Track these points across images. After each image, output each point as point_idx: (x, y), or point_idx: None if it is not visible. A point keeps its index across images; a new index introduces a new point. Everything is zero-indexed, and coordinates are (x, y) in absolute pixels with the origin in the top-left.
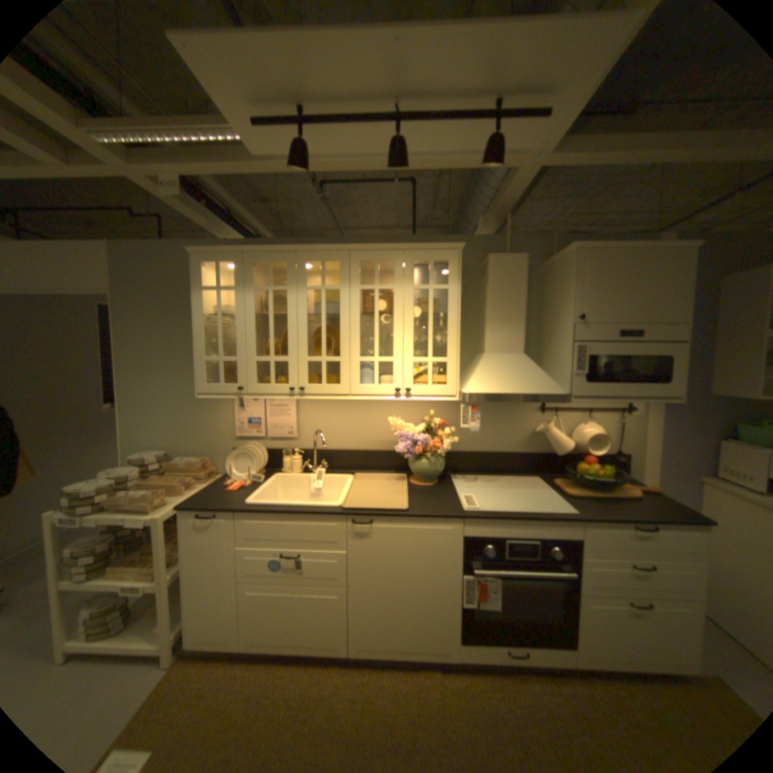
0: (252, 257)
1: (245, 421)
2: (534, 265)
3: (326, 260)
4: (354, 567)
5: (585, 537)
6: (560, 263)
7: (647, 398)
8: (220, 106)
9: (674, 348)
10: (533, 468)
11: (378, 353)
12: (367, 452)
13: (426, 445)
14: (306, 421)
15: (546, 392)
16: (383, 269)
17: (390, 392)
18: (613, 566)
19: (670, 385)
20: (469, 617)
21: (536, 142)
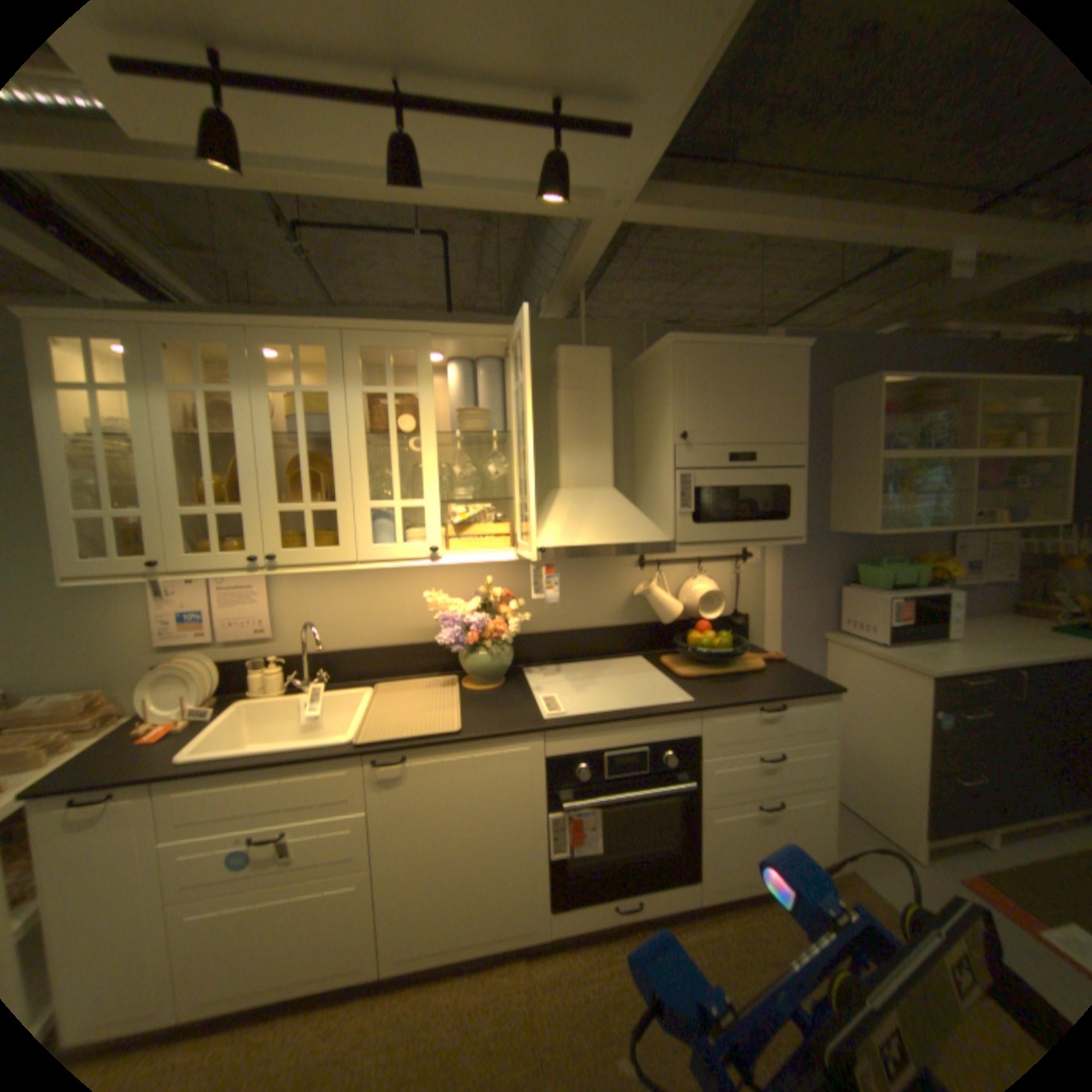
0: (158, 331)
1: (171, 618)
2: (619, 365)
3: (301, 344)
4: (378, 833)
5: (702, 730)
6: (652, 362)
7: (762, 540)
8: None
9: (789, 475)
10: (632, 645)
11: (400, 493)
12: (393, 647)
13: (483, 628)
14: (286, 609)
15: (643, 539)
16: (401, 363)
17: (423, 552)
18: (736, 763)
19: (788, 522)
20: (558, 870)
21: (613, 183)
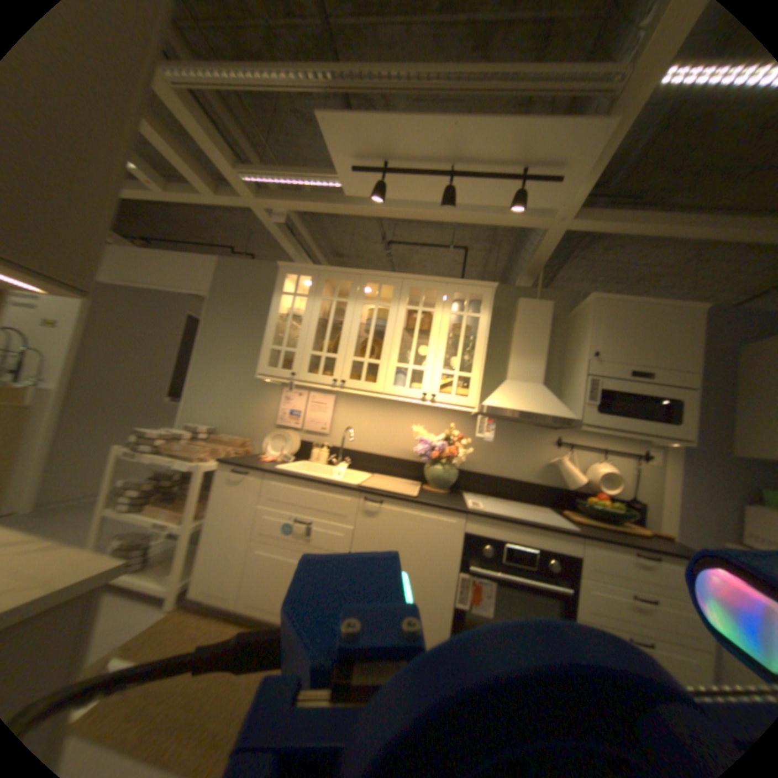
0: (326, 274)
1: (288, 411)
2: (560, 314)
3: (383, 285)
4: (358, 541)
5: (584, 552)
6: (581, 311)
7: (656, 435)
8: (334, 158)
9: (682, 392)
10: (544, 499)
11: (413, 362)
12: (388, 456)
13: (442, 449)
14: (340, 420)
15: (557, 414)
16: (428, 300)
17: (418, 394)
18: (611, 590)
19: (679, 426)
20: (459, 616)
21: (559, 207)
